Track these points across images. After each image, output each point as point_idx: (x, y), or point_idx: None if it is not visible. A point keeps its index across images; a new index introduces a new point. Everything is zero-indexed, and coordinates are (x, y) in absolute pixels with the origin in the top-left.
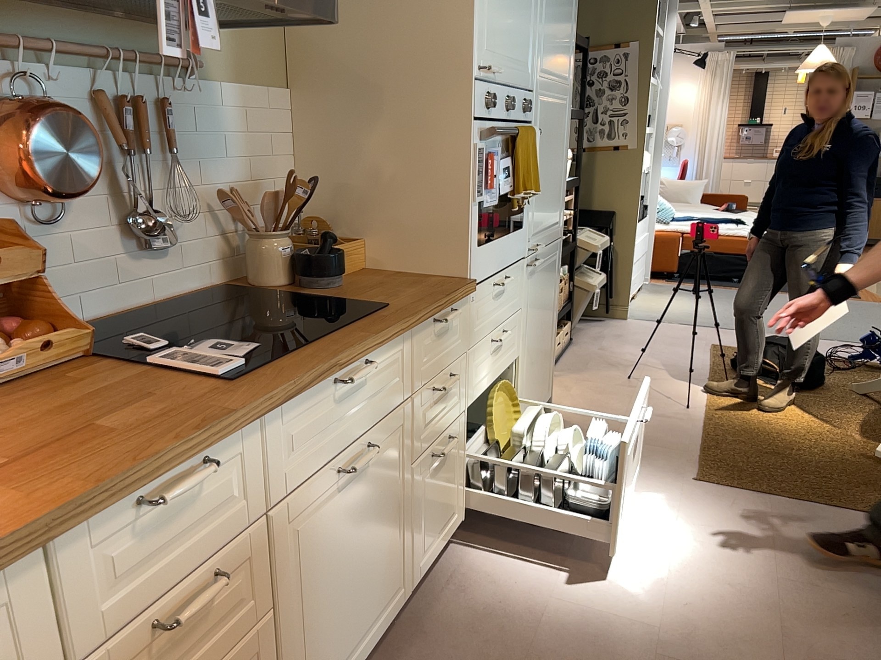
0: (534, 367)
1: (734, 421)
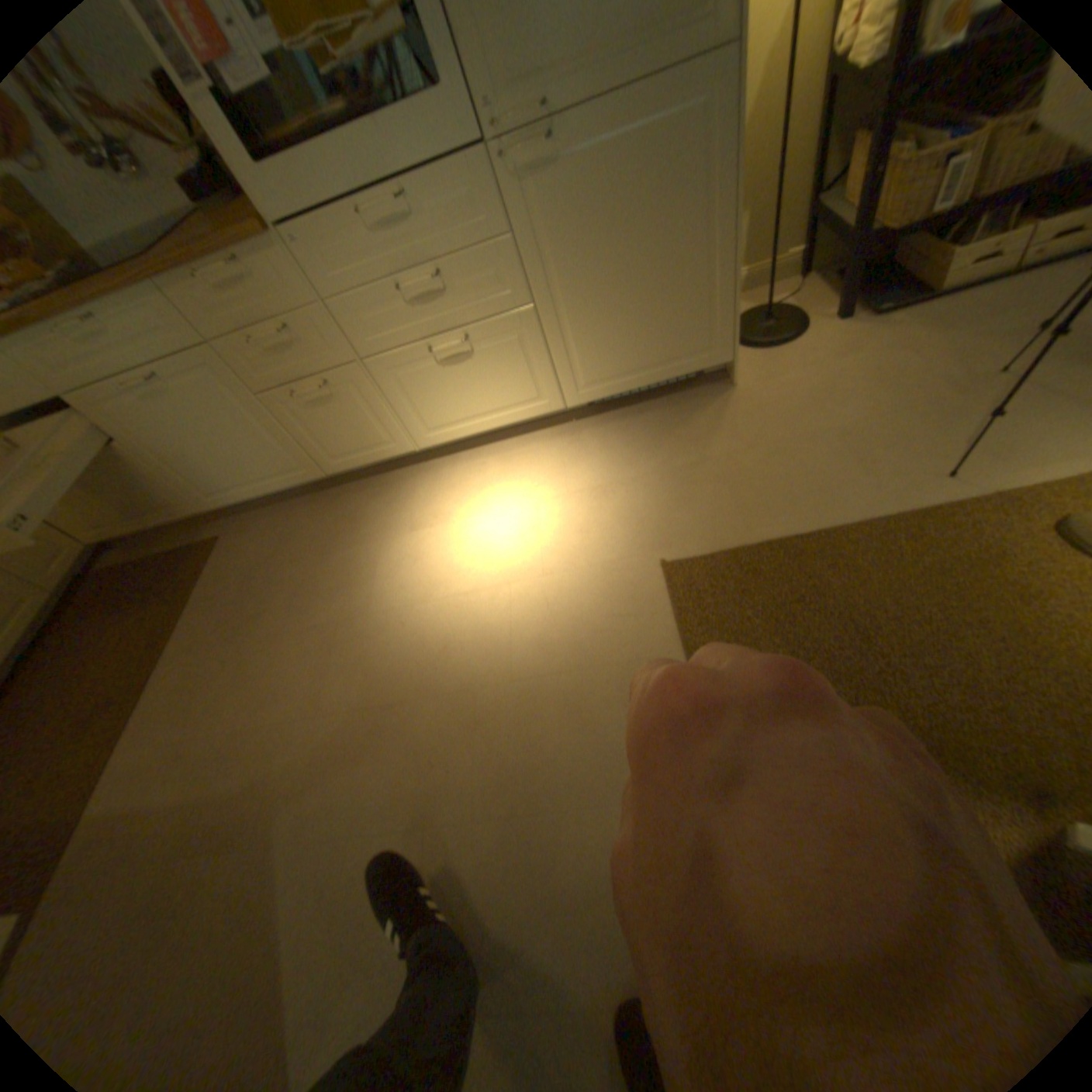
0: (611, 318)
1: (973, 550)
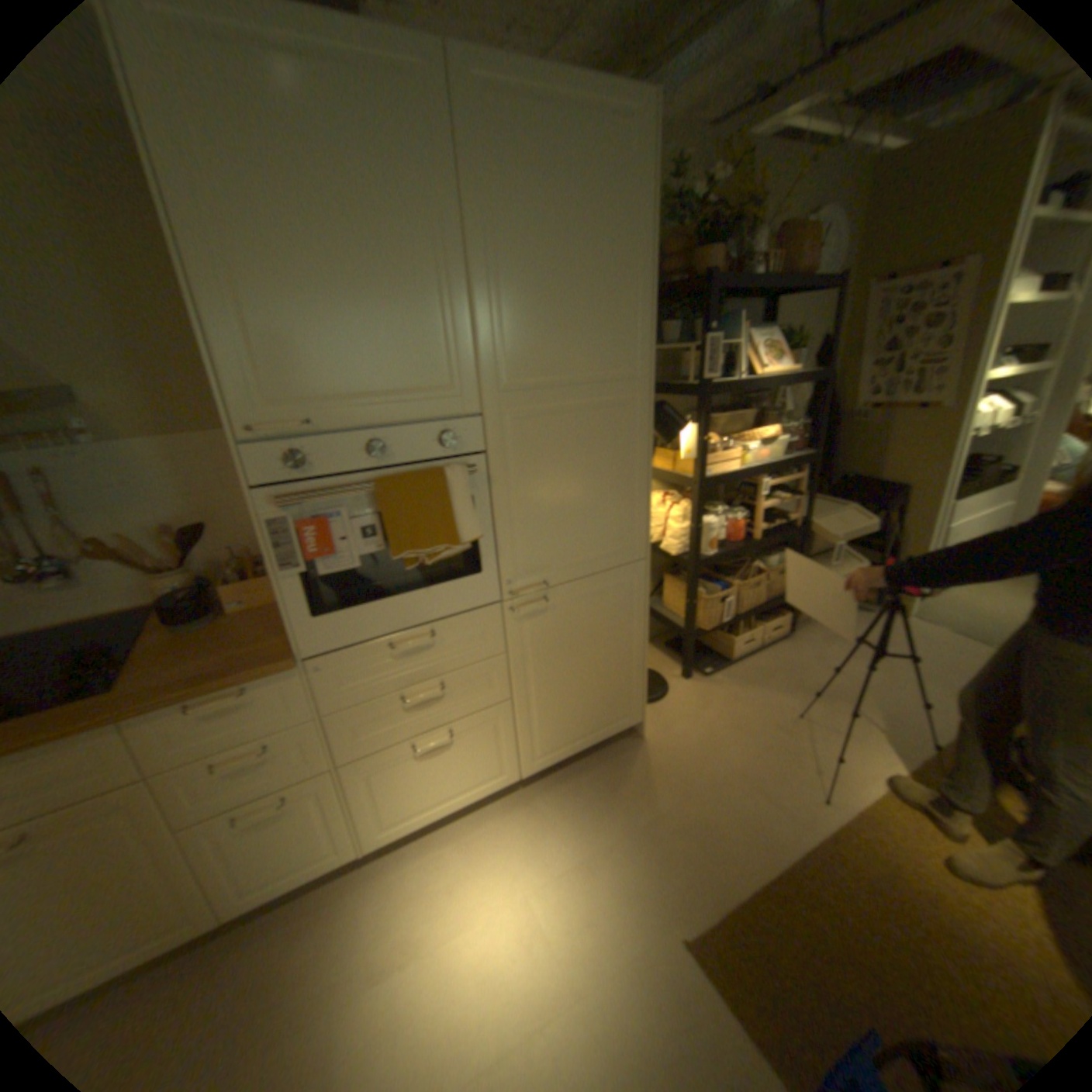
0: (567, 704)
1: (878, 869)
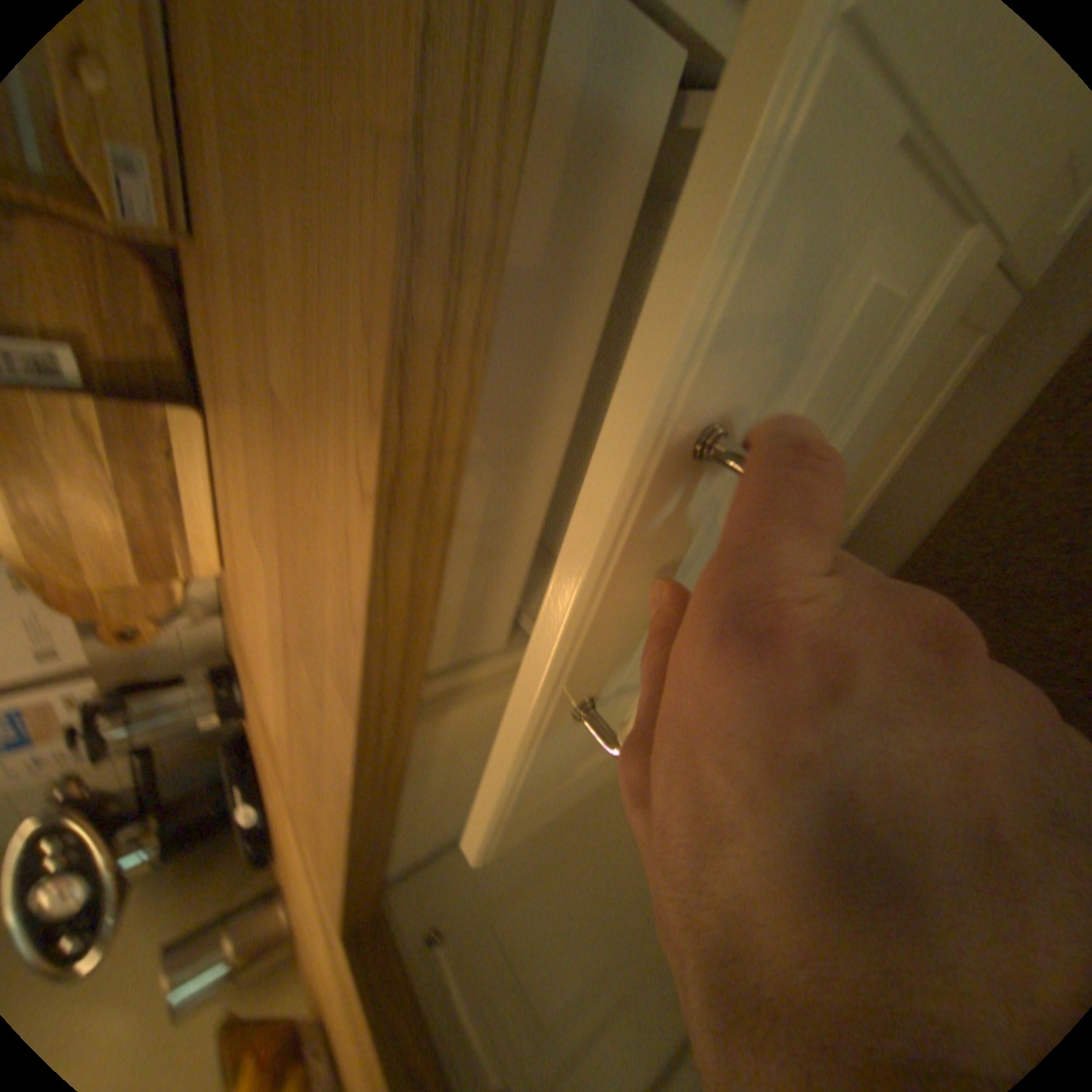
0: None
1: None
